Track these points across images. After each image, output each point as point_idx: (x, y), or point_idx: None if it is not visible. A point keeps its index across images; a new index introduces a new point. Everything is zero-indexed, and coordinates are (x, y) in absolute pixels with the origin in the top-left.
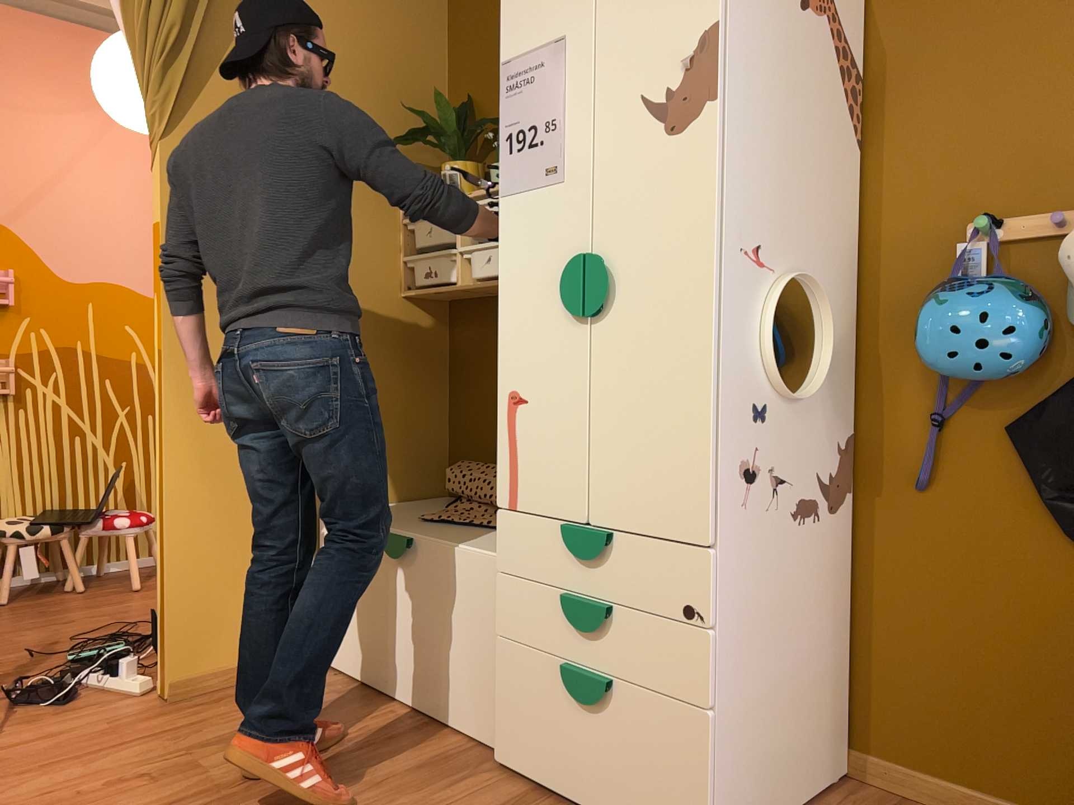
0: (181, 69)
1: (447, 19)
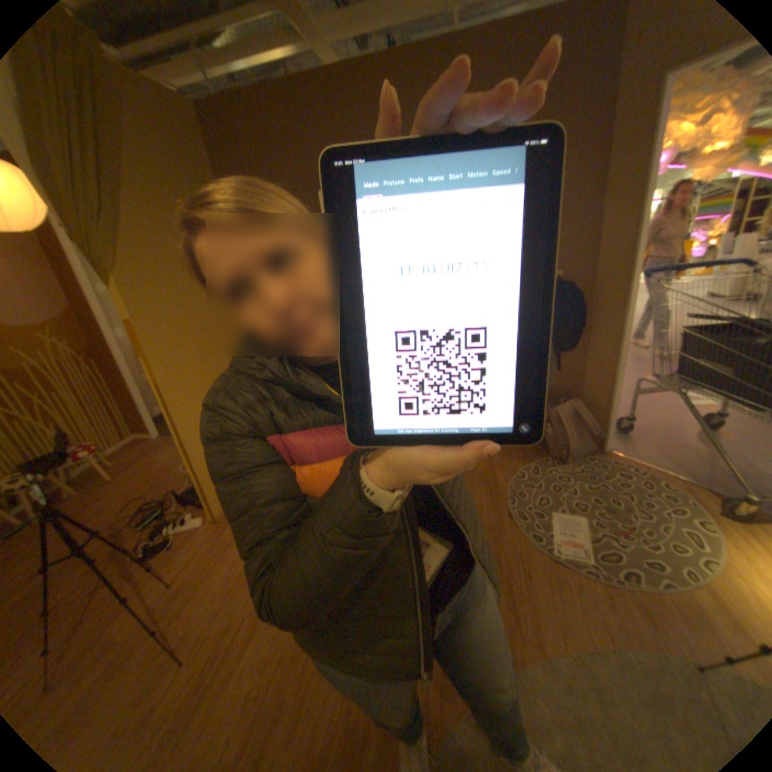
0: (102, 225)
1: (205, 153)
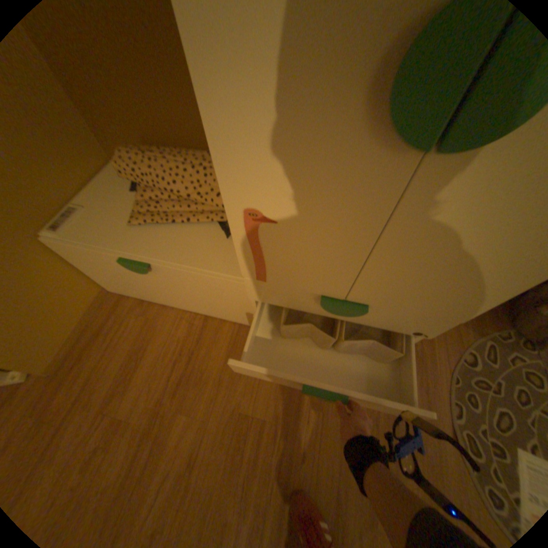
0: None
1: None
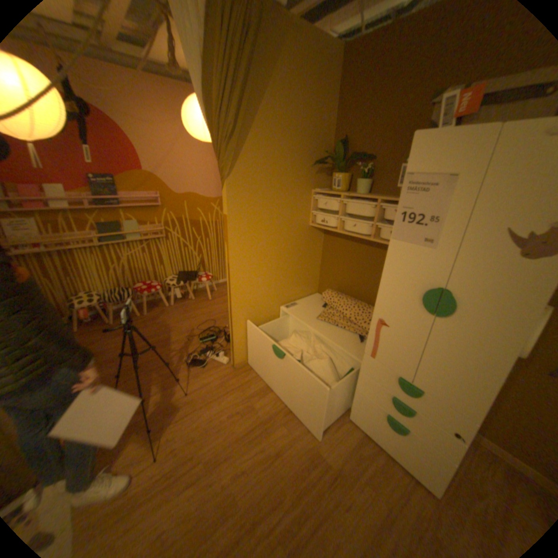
0: (231, 144)
1: (338, 90)
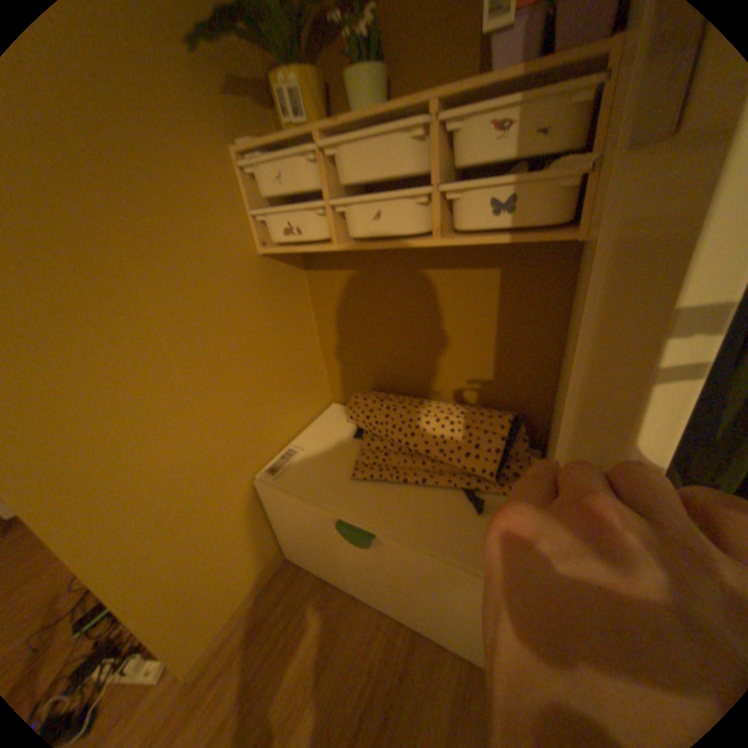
0: None
1: None
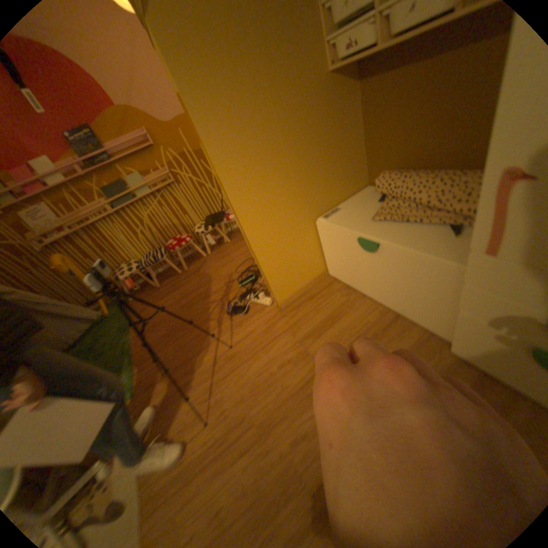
0: None
1: None
